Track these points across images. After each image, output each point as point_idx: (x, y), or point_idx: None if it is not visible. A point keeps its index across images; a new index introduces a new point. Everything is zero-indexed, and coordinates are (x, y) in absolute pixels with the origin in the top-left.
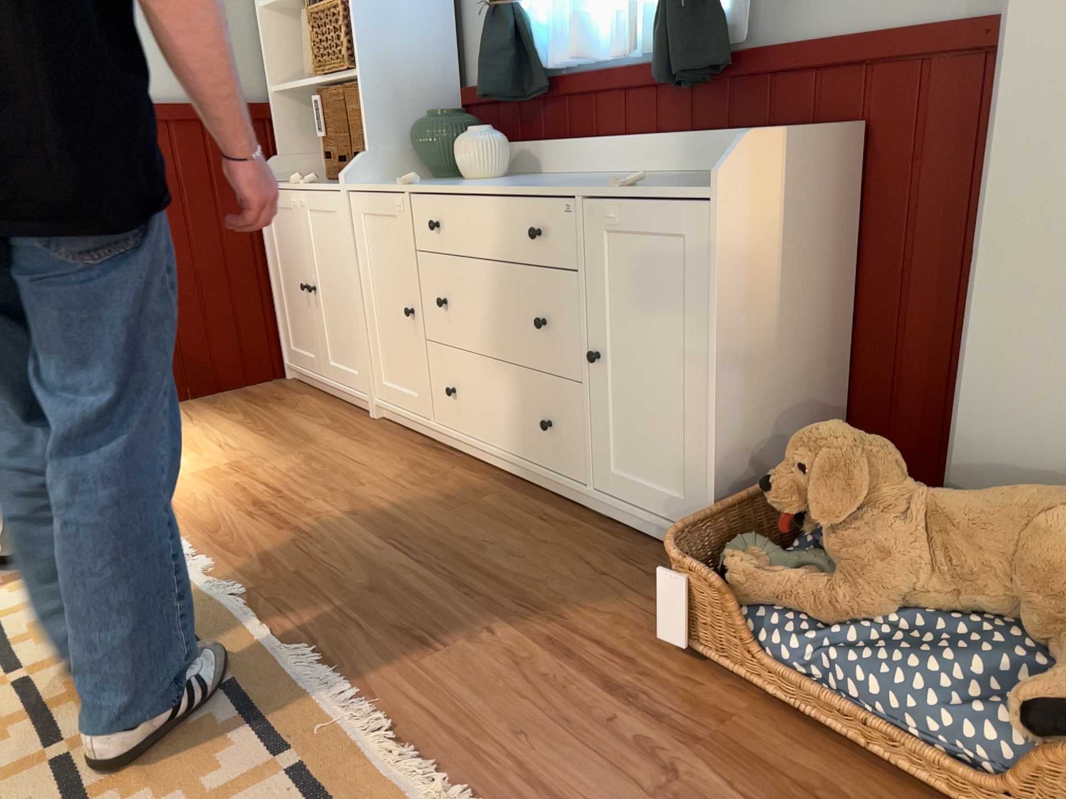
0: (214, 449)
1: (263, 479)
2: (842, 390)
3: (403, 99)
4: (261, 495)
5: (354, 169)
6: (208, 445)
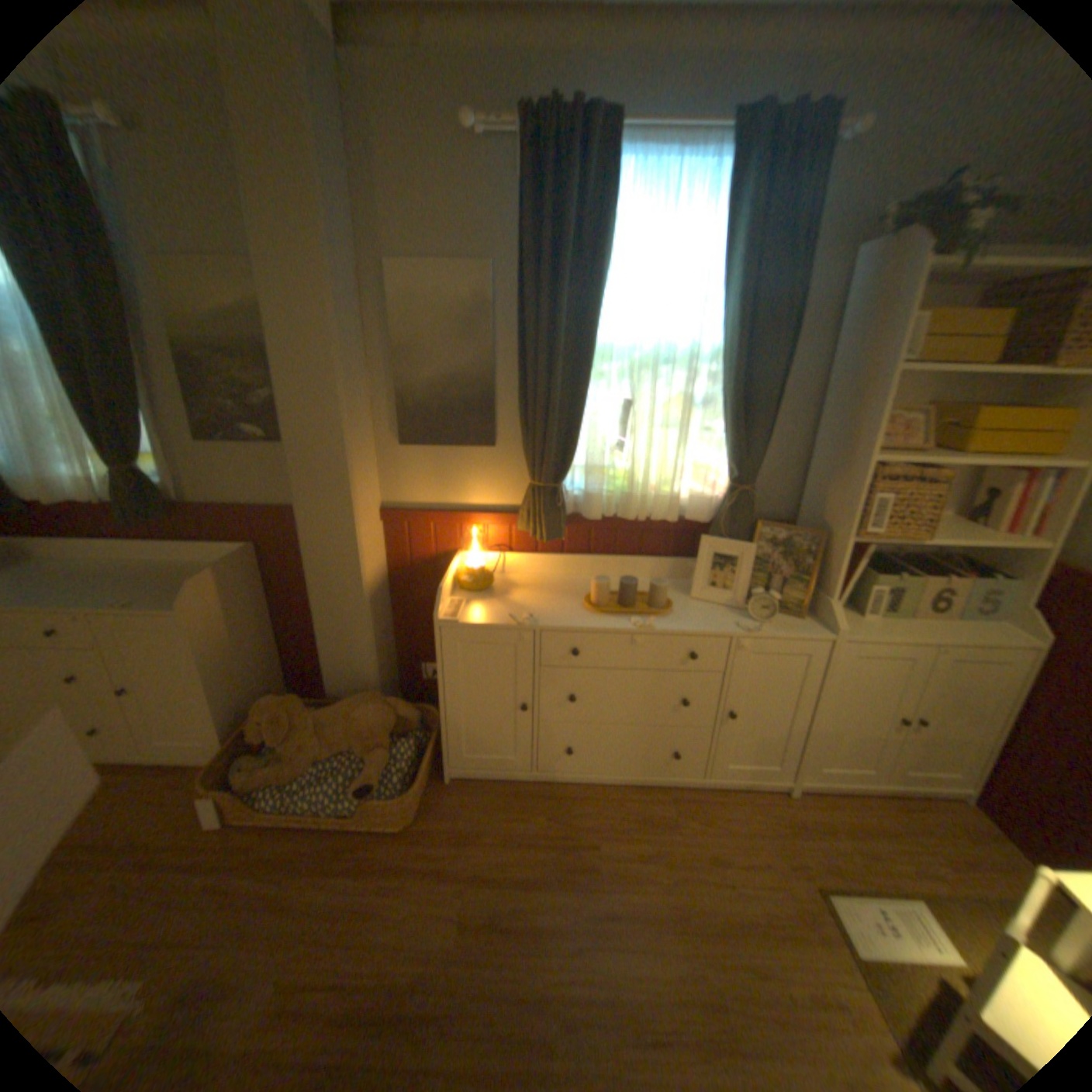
0: None
1: None
2: (277, 655)
3: None
4: None
5: None
6: None
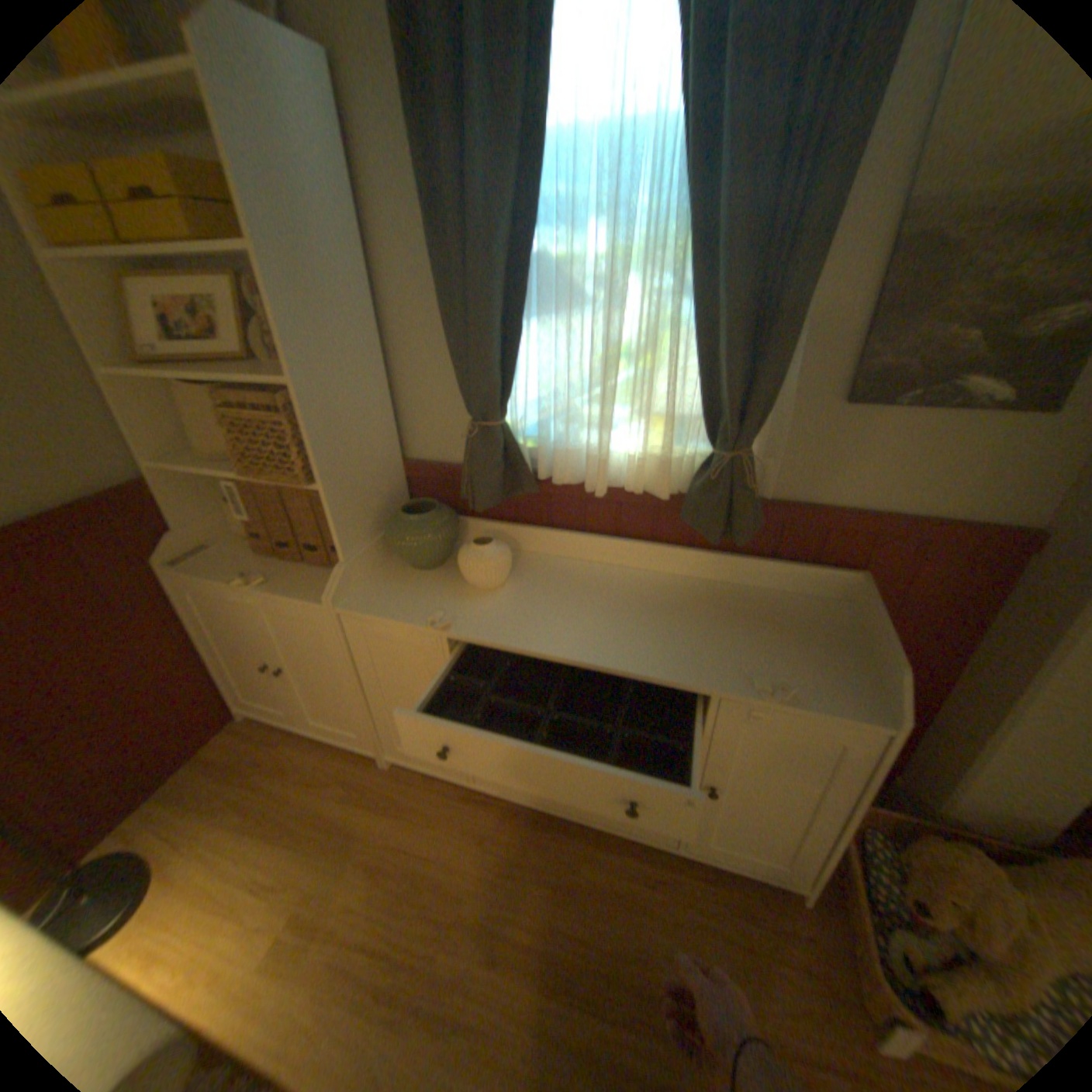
0: (247, 899)
1: (351, 939)
2: None
3: (365, 494)
4: (372, 975)
5: (339, 587)
6: (233, 894)
